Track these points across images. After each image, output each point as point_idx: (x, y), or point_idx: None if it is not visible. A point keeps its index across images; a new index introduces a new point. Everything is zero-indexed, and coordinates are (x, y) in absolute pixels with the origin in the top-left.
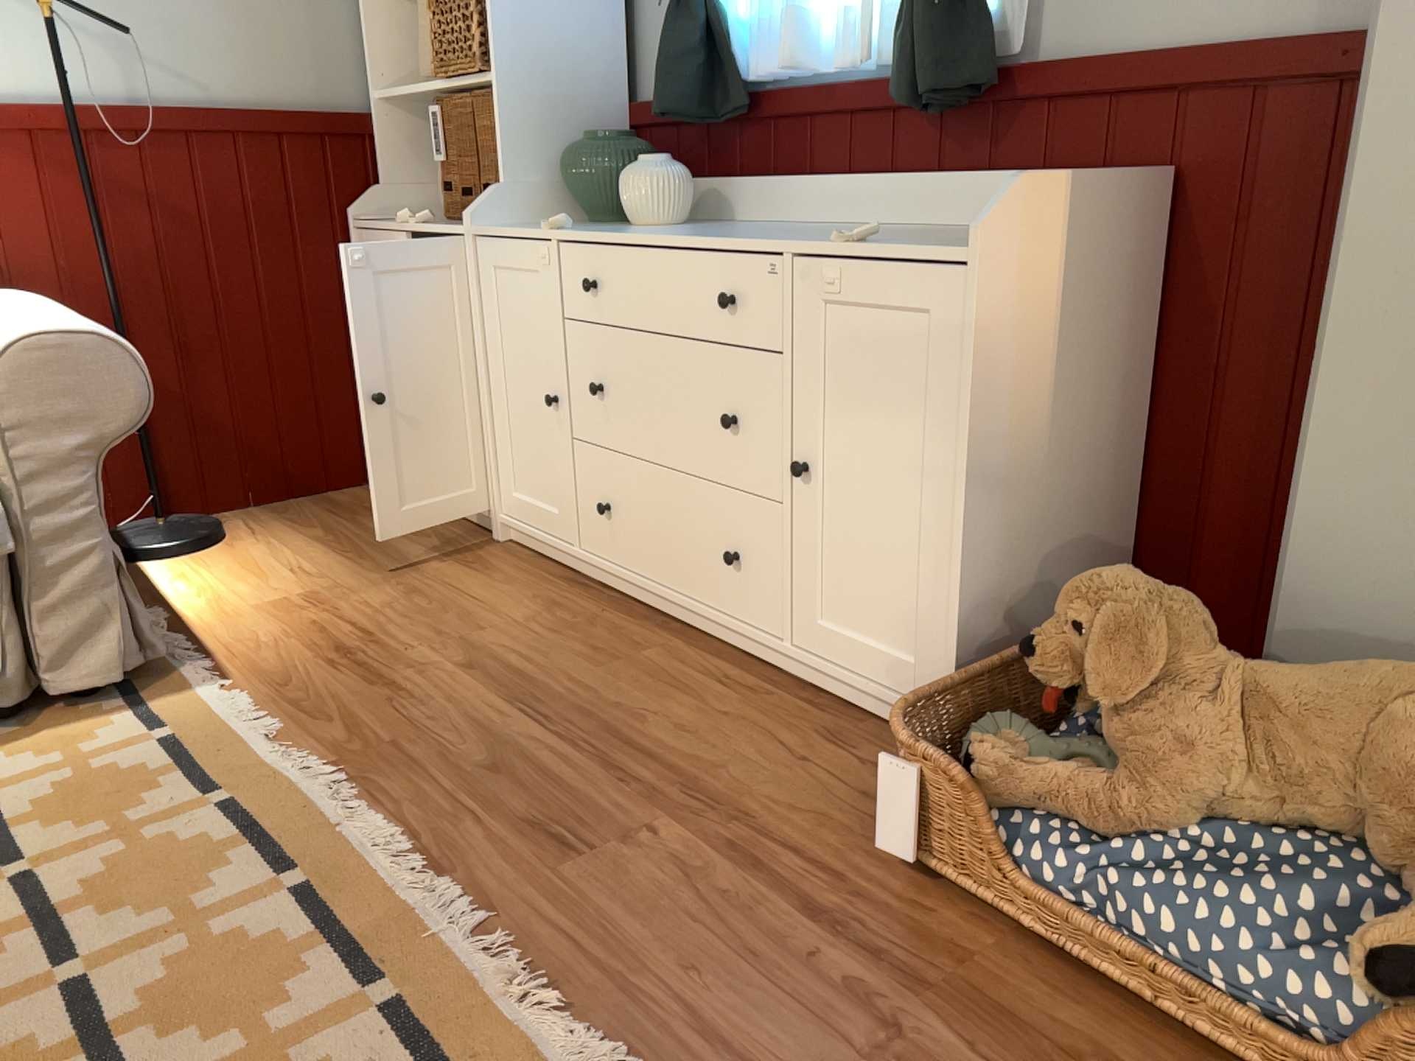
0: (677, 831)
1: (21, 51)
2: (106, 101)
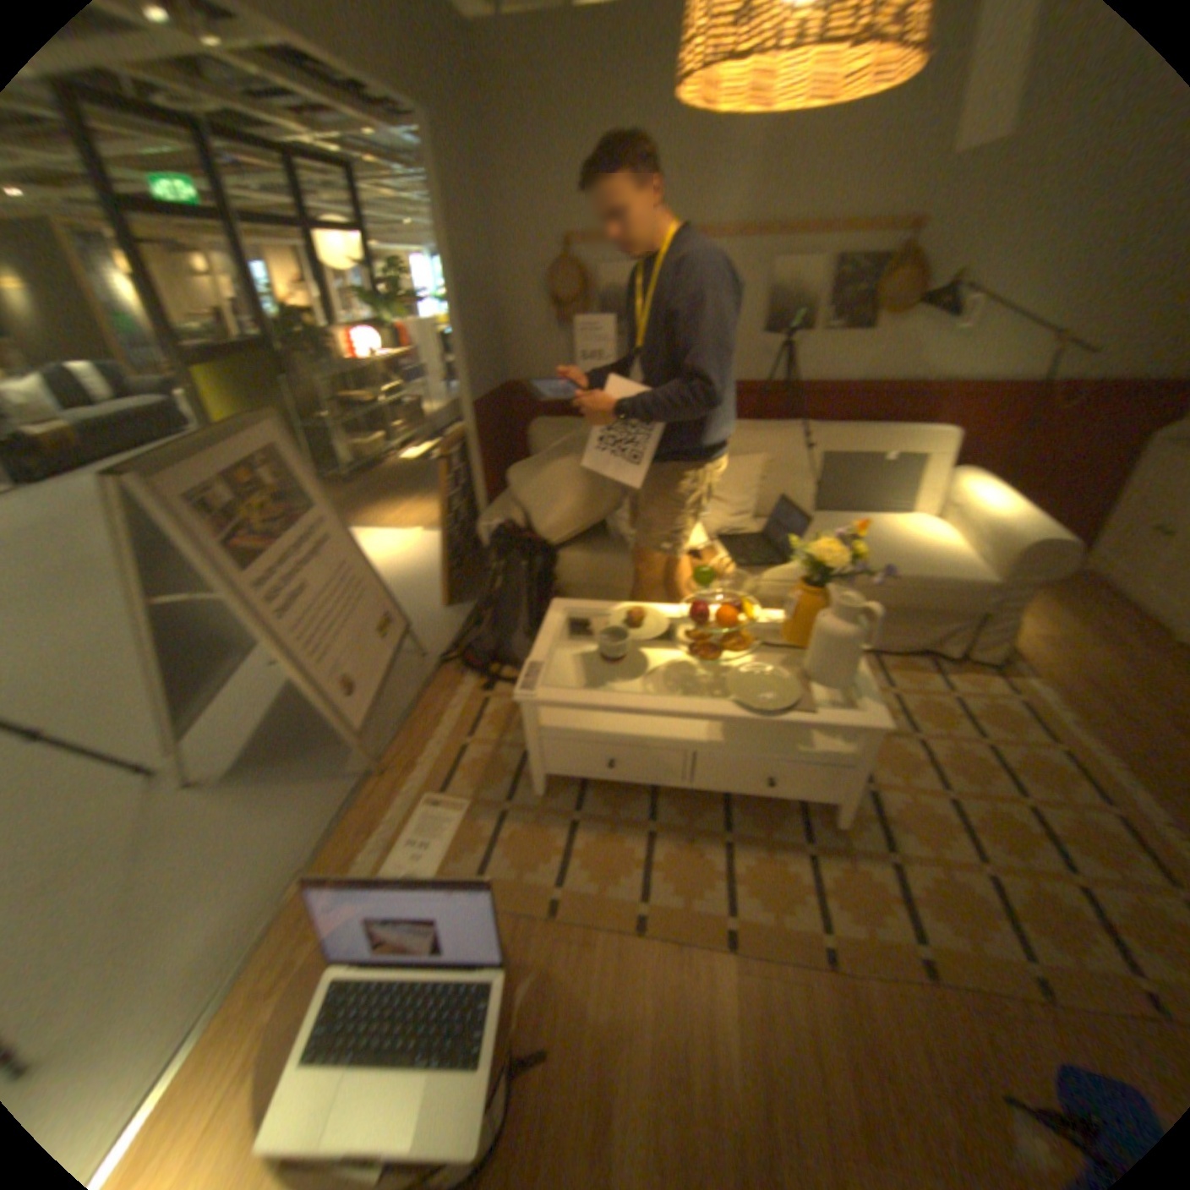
0: None
1: (1025, 354)
2: (1051, 376)
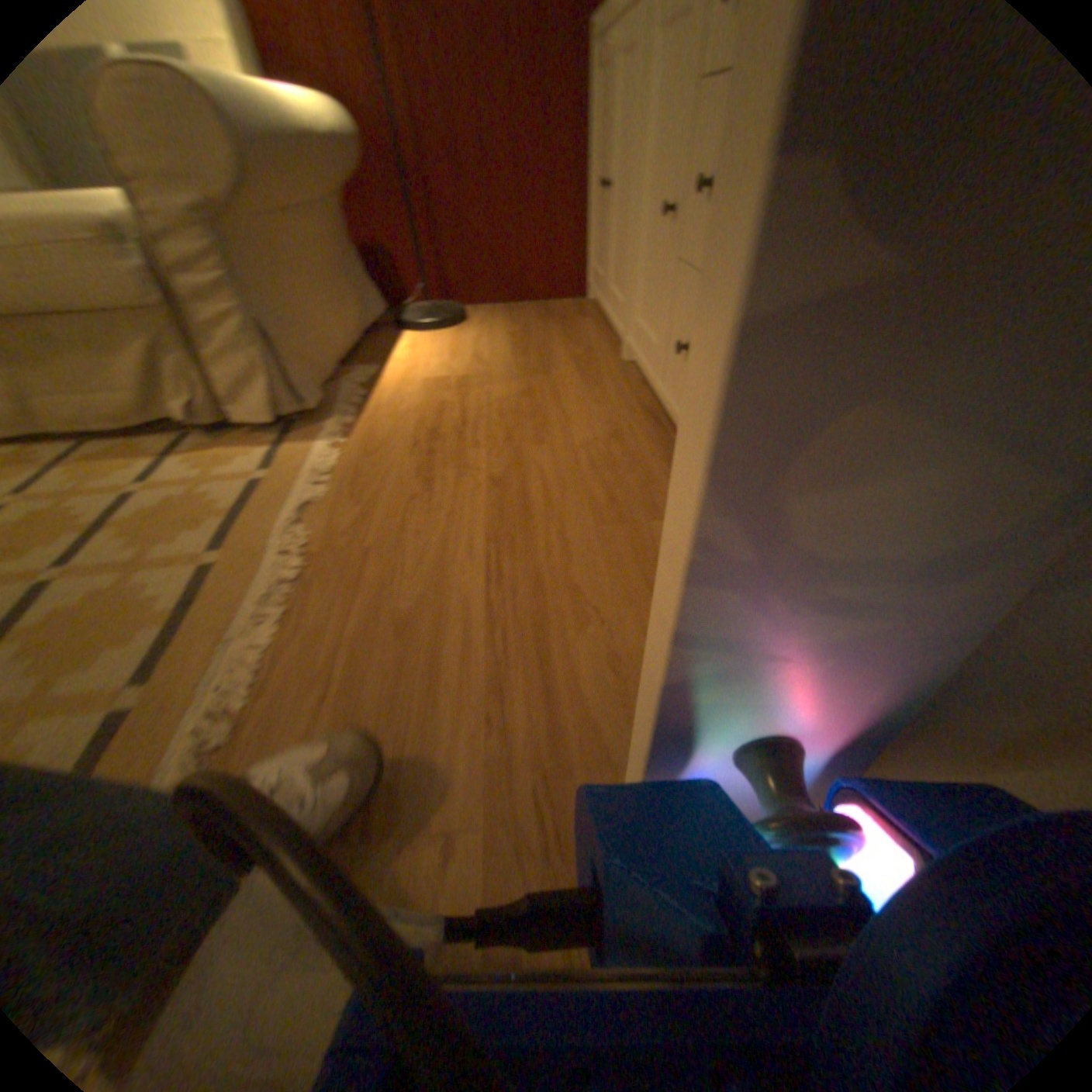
0: (477, 883)
1: None
2: None
